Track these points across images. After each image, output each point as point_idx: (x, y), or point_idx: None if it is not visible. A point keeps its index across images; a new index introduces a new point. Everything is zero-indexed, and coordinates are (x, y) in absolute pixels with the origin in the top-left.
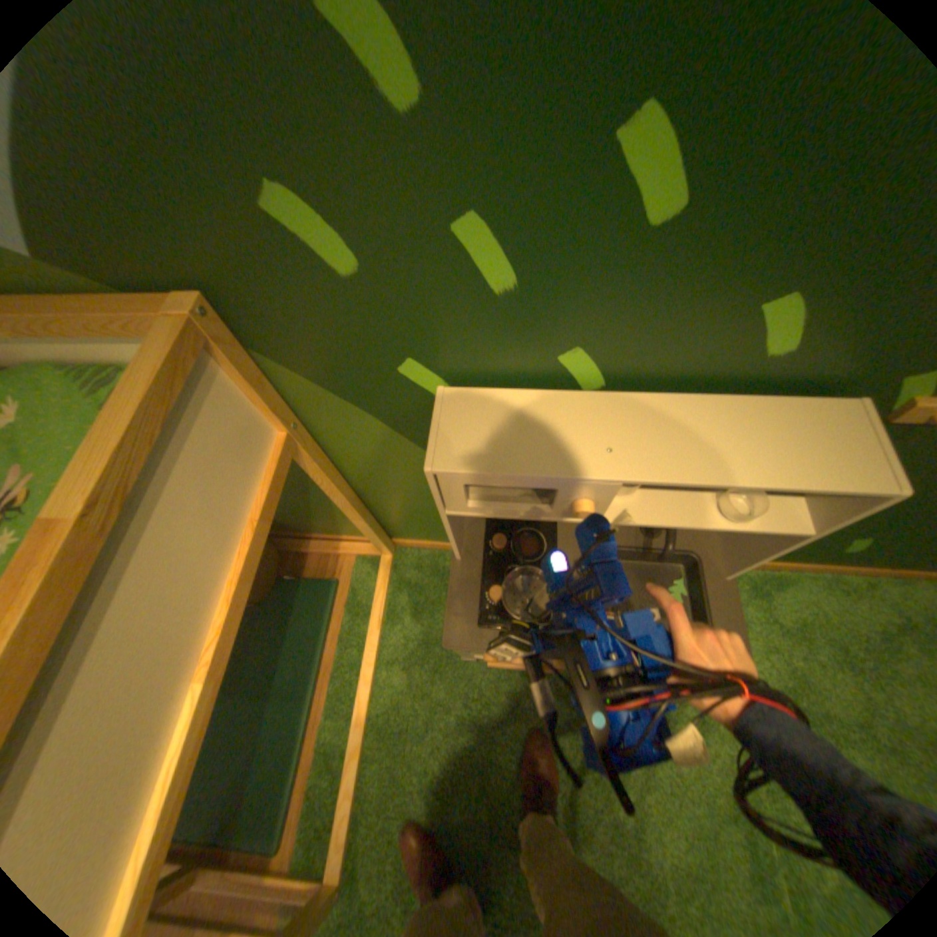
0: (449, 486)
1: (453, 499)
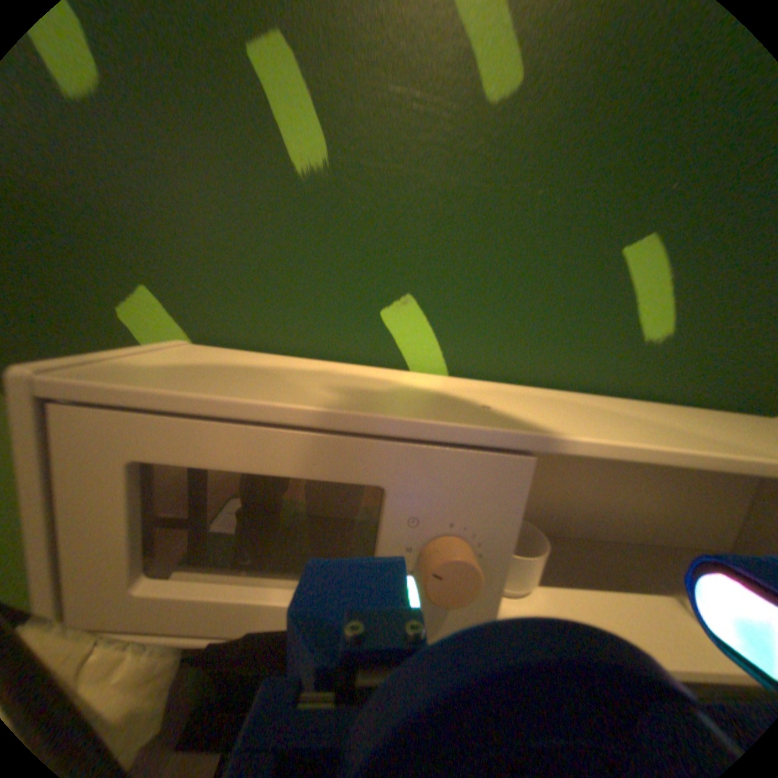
0: (89, 457)
1: (93, 532)
